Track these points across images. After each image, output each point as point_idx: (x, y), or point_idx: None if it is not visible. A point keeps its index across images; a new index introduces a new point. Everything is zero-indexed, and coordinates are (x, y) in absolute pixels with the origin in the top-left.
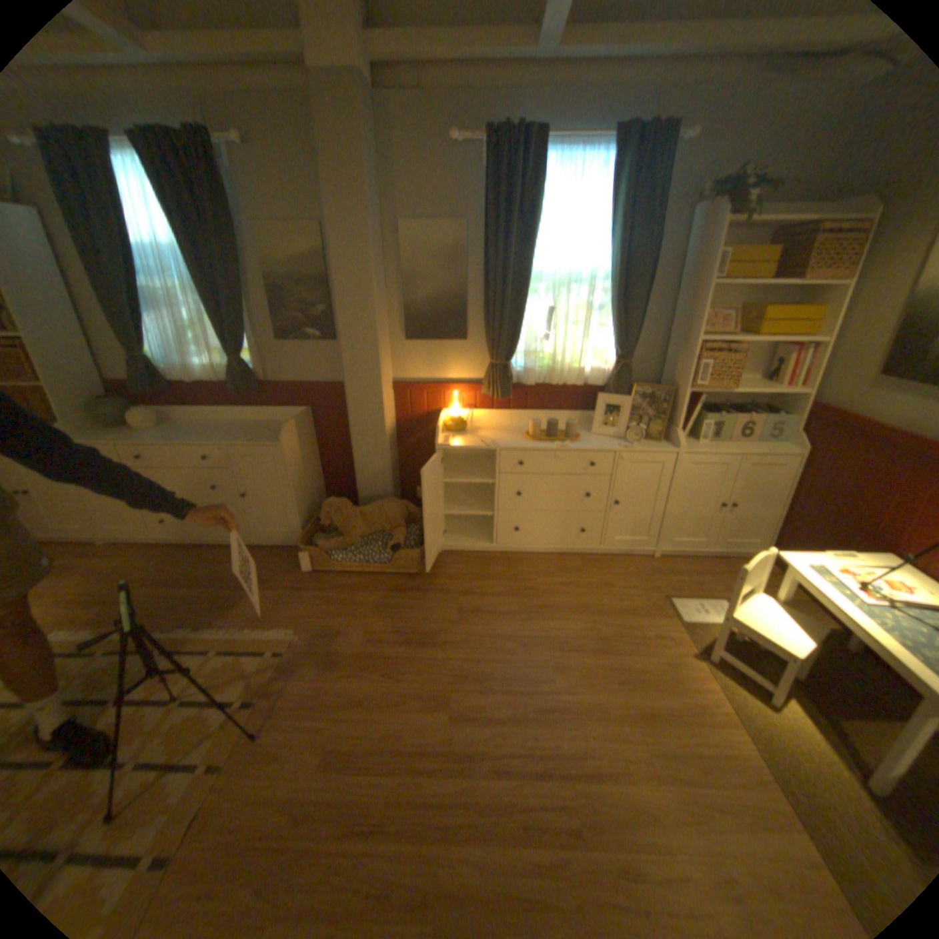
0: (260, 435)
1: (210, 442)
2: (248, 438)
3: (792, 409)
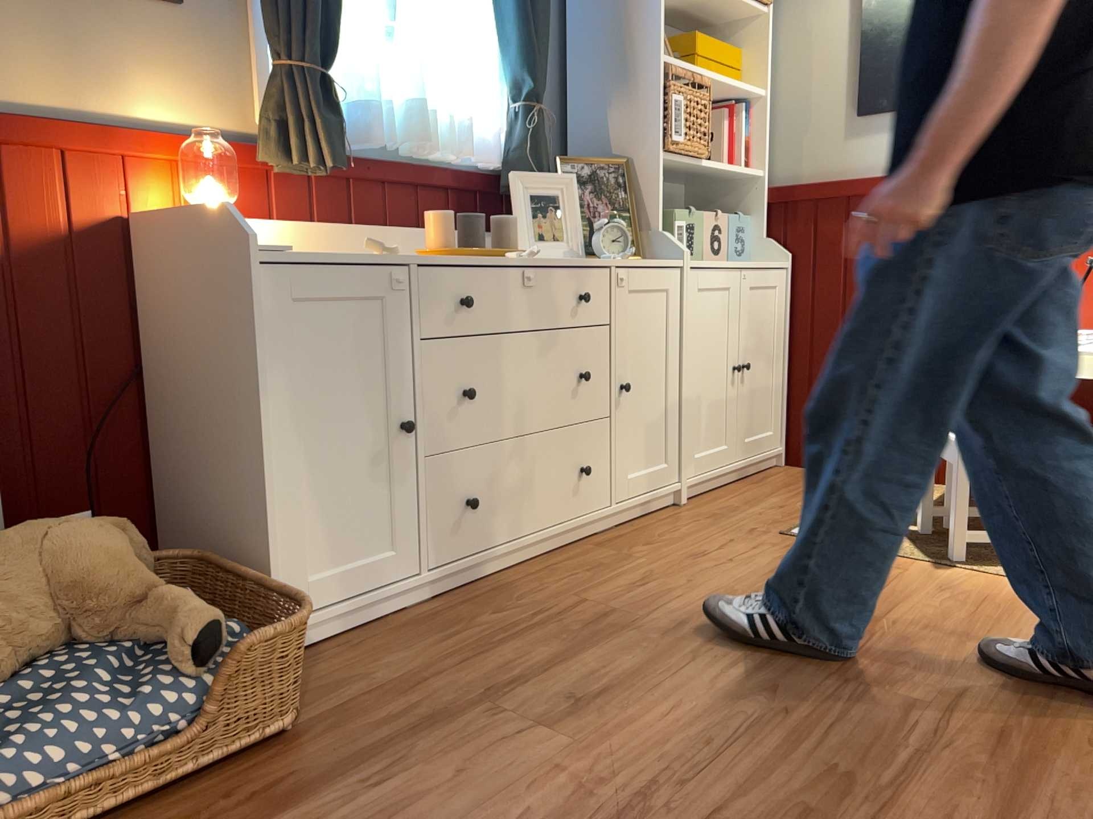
0: None
1: None
2: None
3: (739, 211)
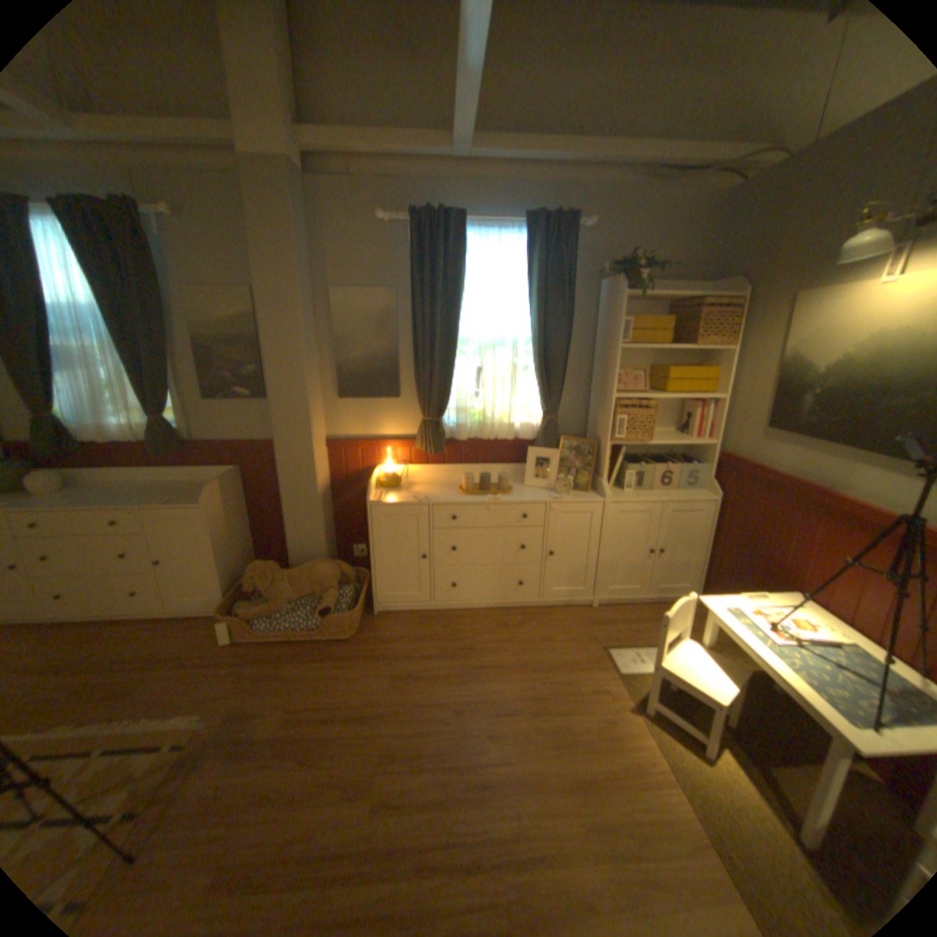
0: (180, 497)
1: (121, 506)
2: (165, 501)
3: (703, 458)
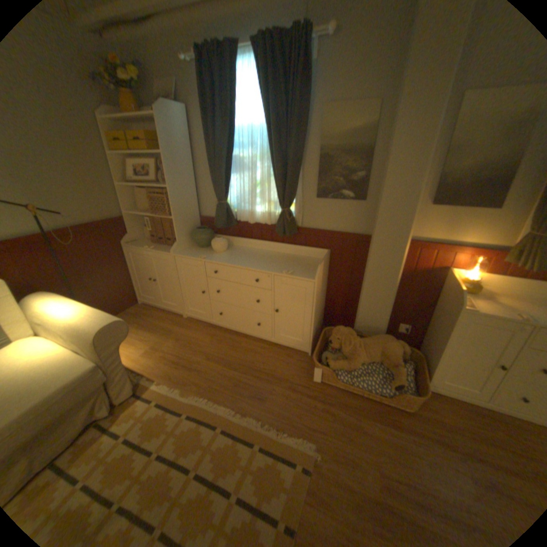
0: (296, 269)
1: (263, 270)
2: (291, 272)
3: None
